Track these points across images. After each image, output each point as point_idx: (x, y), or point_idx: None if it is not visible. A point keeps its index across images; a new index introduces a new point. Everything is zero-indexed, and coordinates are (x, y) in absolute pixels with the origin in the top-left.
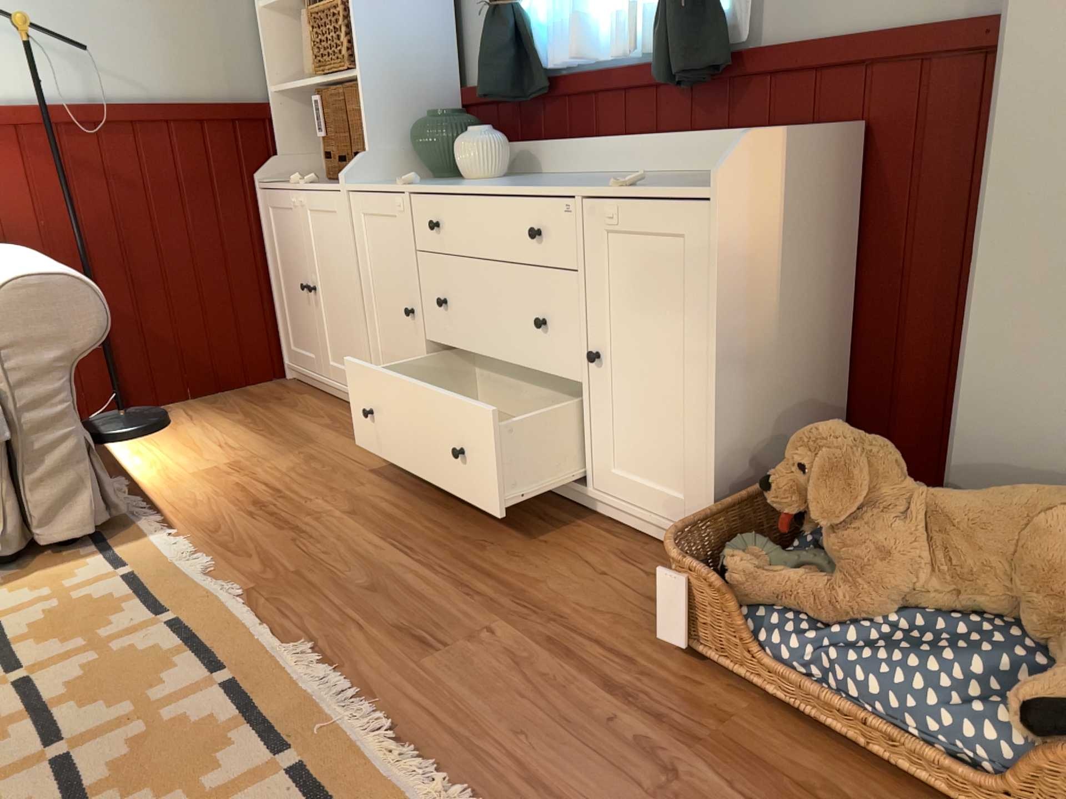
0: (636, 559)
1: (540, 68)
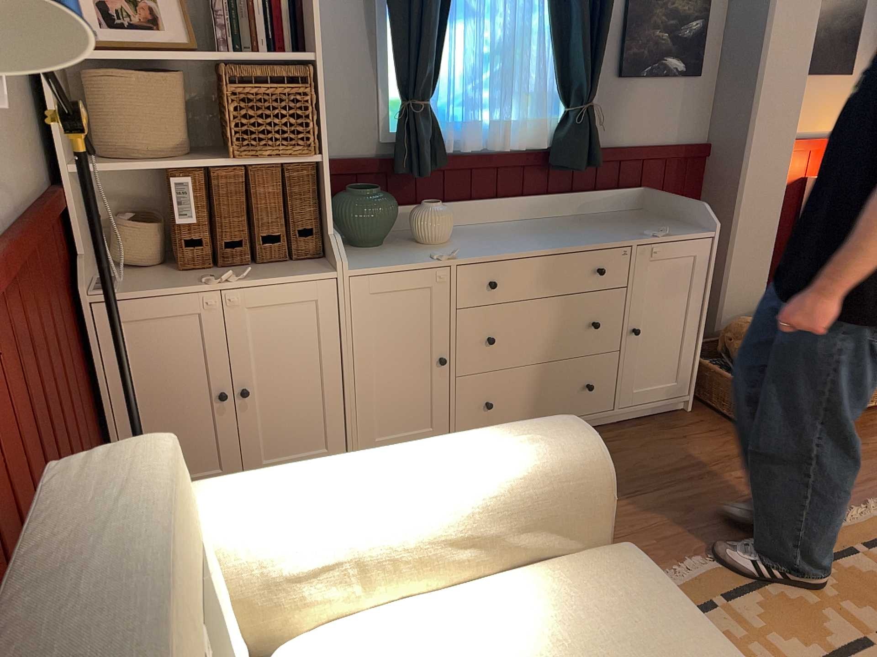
0: (670, 425)
1: (444, 150)
